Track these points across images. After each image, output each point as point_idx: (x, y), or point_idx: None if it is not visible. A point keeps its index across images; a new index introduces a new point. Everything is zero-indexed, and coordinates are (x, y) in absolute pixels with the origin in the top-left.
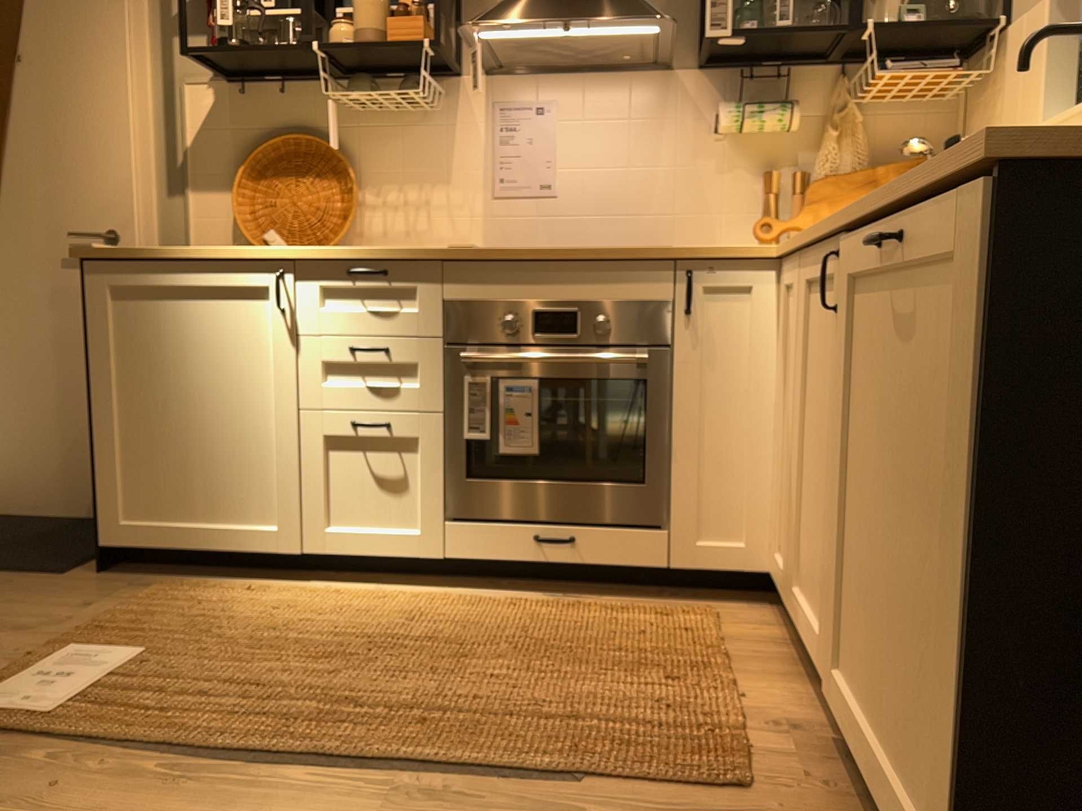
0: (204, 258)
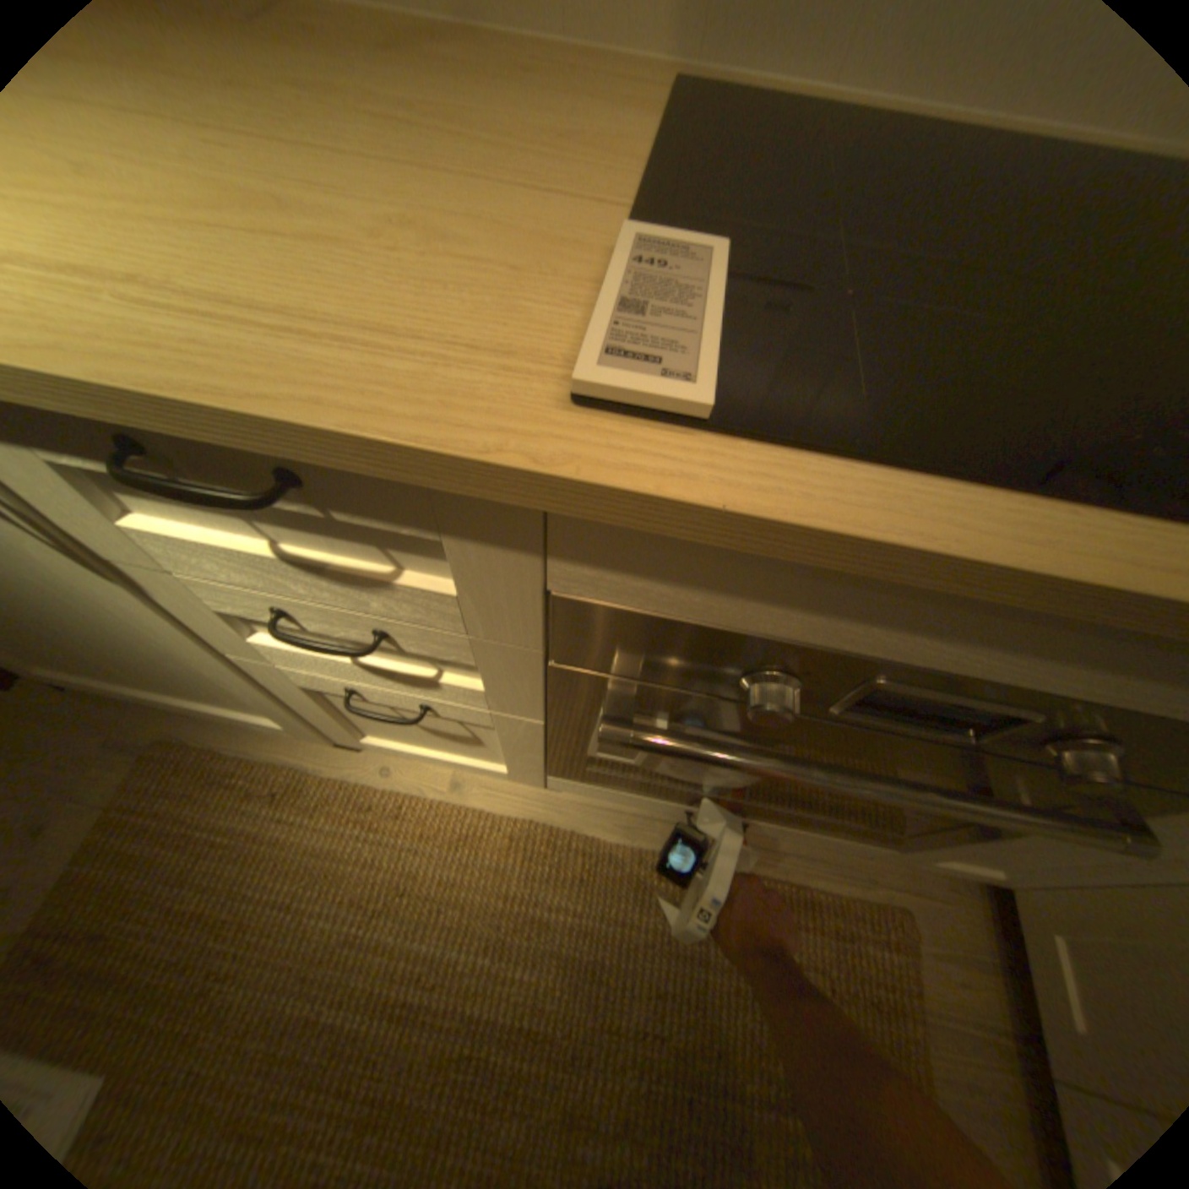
0: None
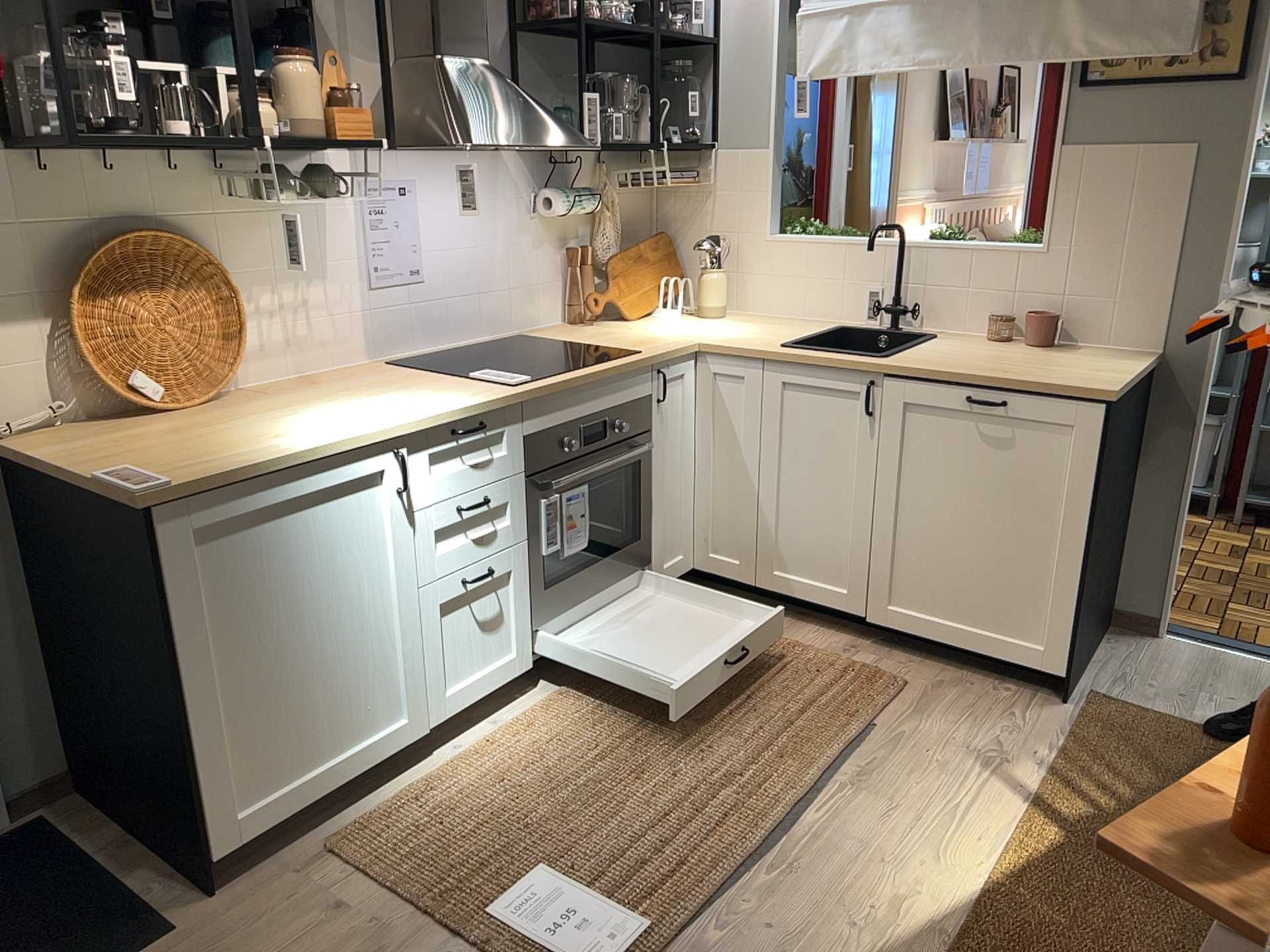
0: (319, 458)
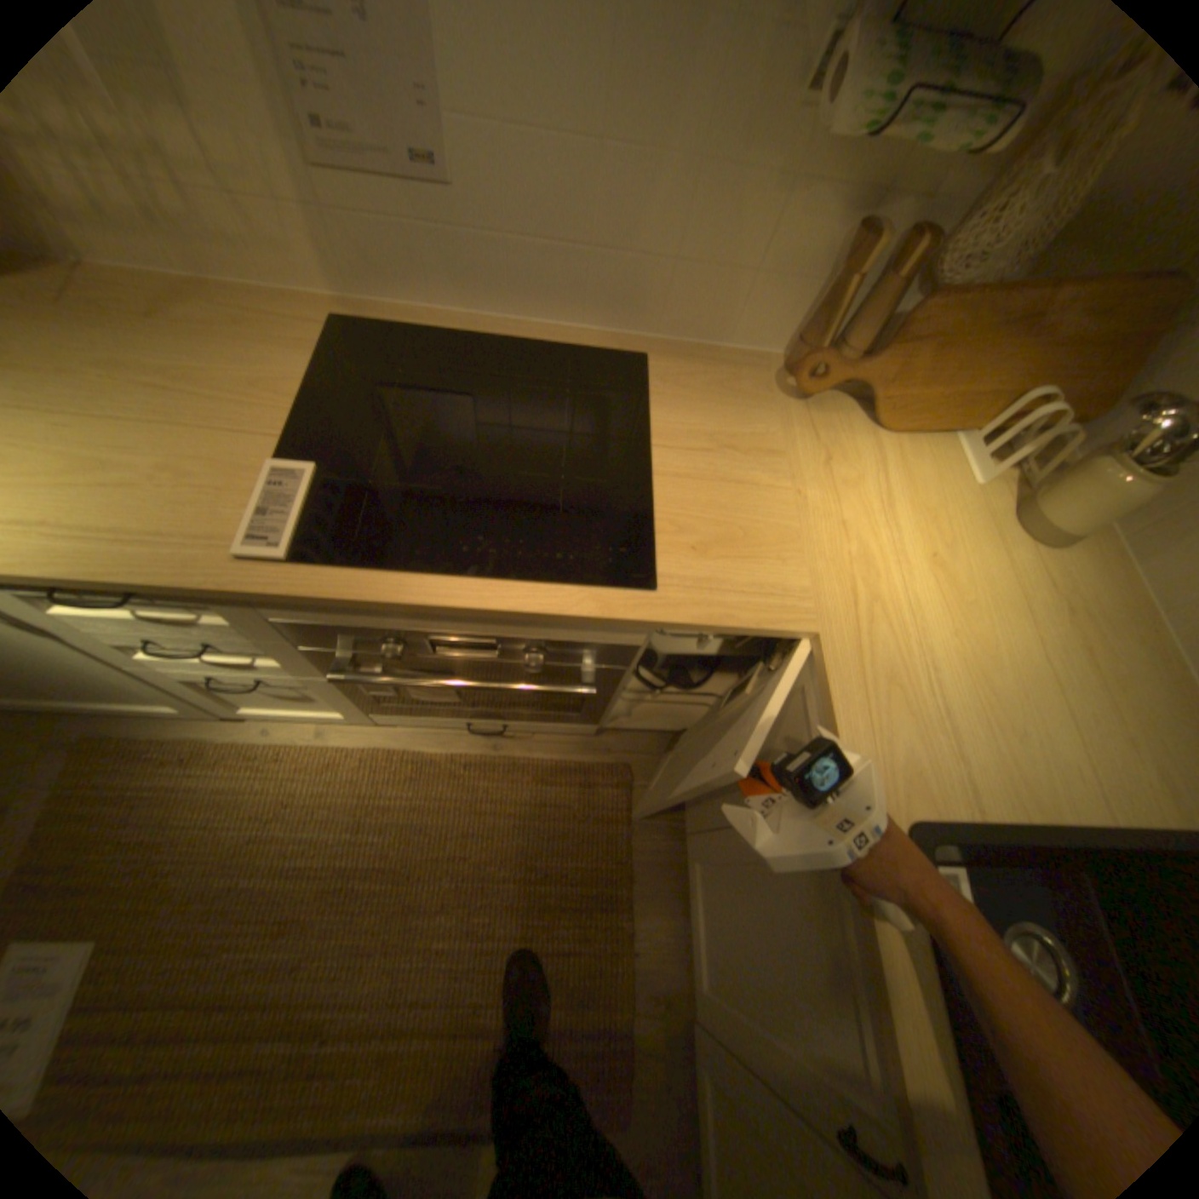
0: None
